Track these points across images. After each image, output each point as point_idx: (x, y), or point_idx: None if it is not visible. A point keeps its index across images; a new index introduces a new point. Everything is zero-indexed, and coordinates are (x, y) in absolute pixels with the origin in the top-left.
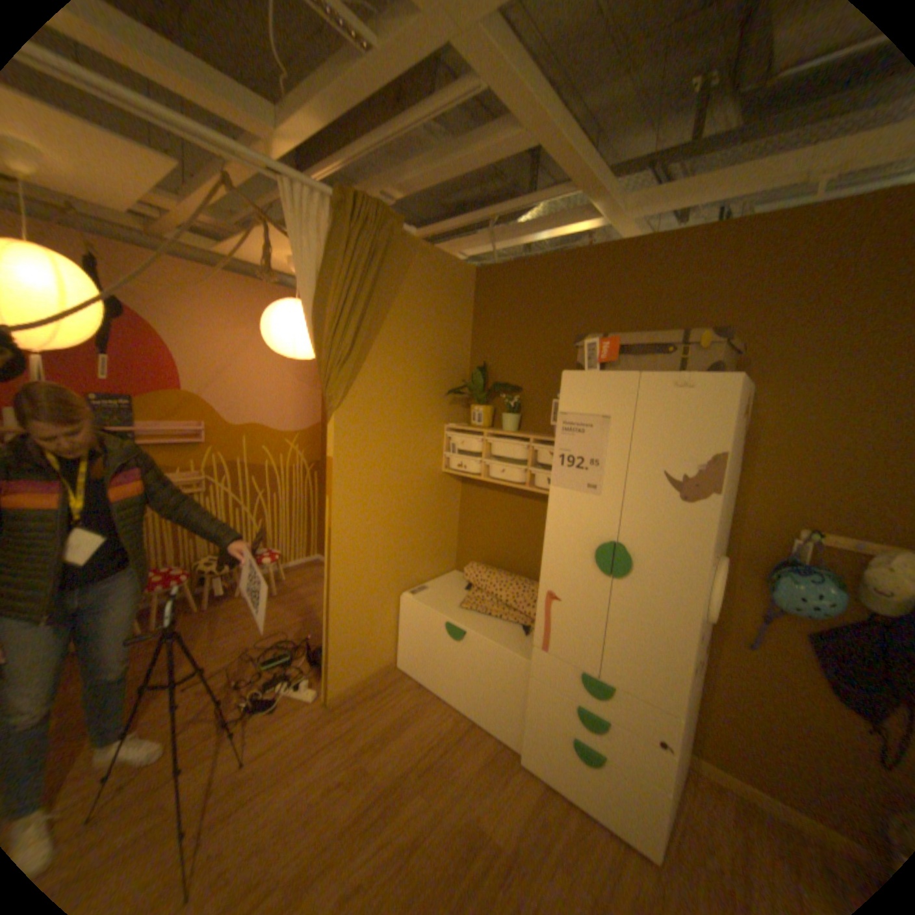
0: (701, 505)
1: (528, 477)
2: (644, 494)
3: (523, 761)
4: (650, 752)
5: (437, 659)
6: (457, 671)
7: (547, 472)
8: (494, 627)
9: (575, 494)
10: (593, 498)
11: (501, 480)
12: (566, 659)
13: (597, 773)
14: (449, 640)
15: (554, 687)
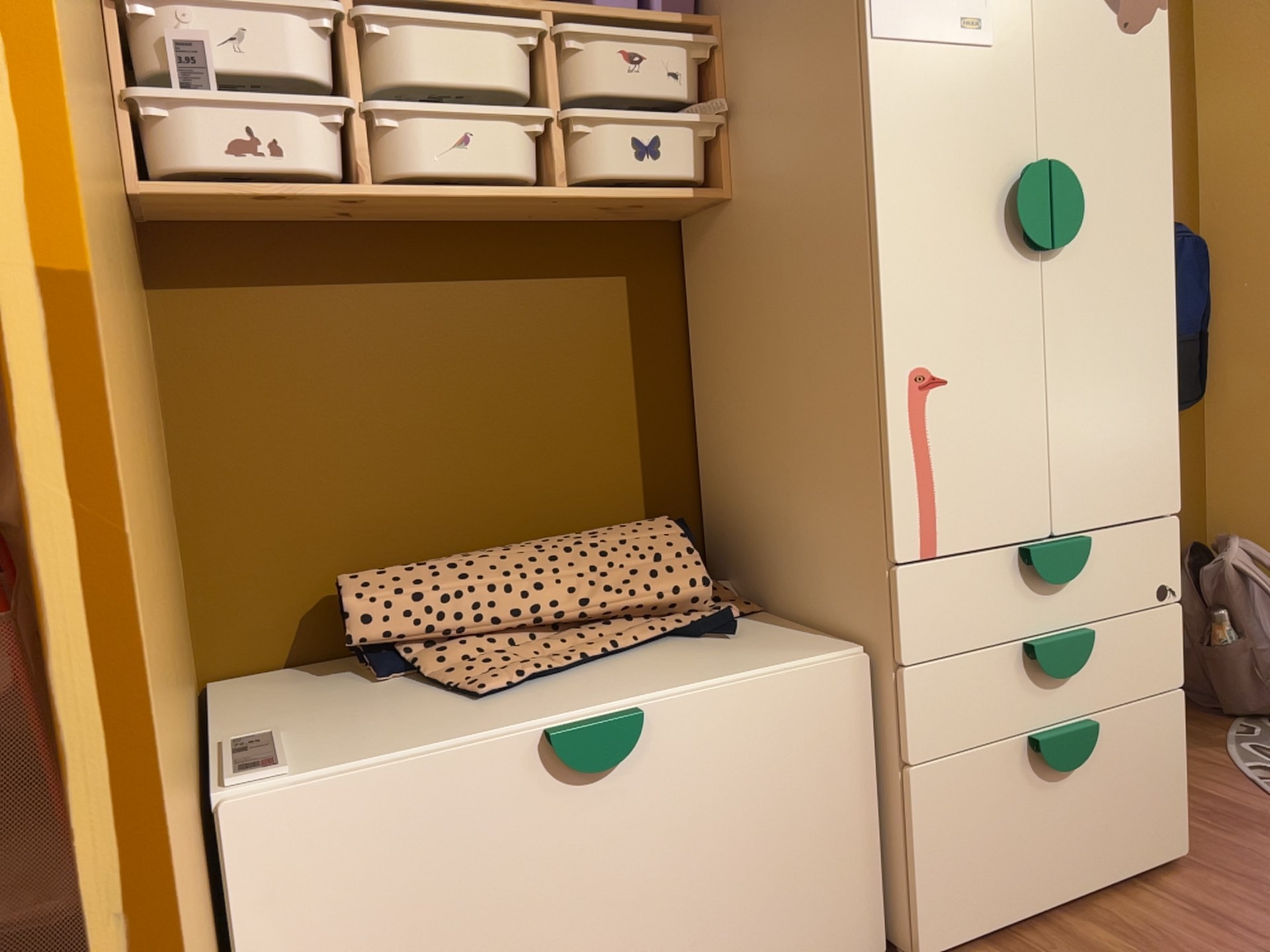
0: (1147, 35)
1: (562, 149)
2: (1067, 27)
3: (922, 946)
4: (1146, 627)
5: (513, 933)
6: (617, 899)
7: (627, 116)
8: (648, 668)
9: (937, 51)
10: (976, 54)
11: (458, 179)
12: (982, 538)
13: (1076, 777)
14: (556, 805)
15: (965, 642)
